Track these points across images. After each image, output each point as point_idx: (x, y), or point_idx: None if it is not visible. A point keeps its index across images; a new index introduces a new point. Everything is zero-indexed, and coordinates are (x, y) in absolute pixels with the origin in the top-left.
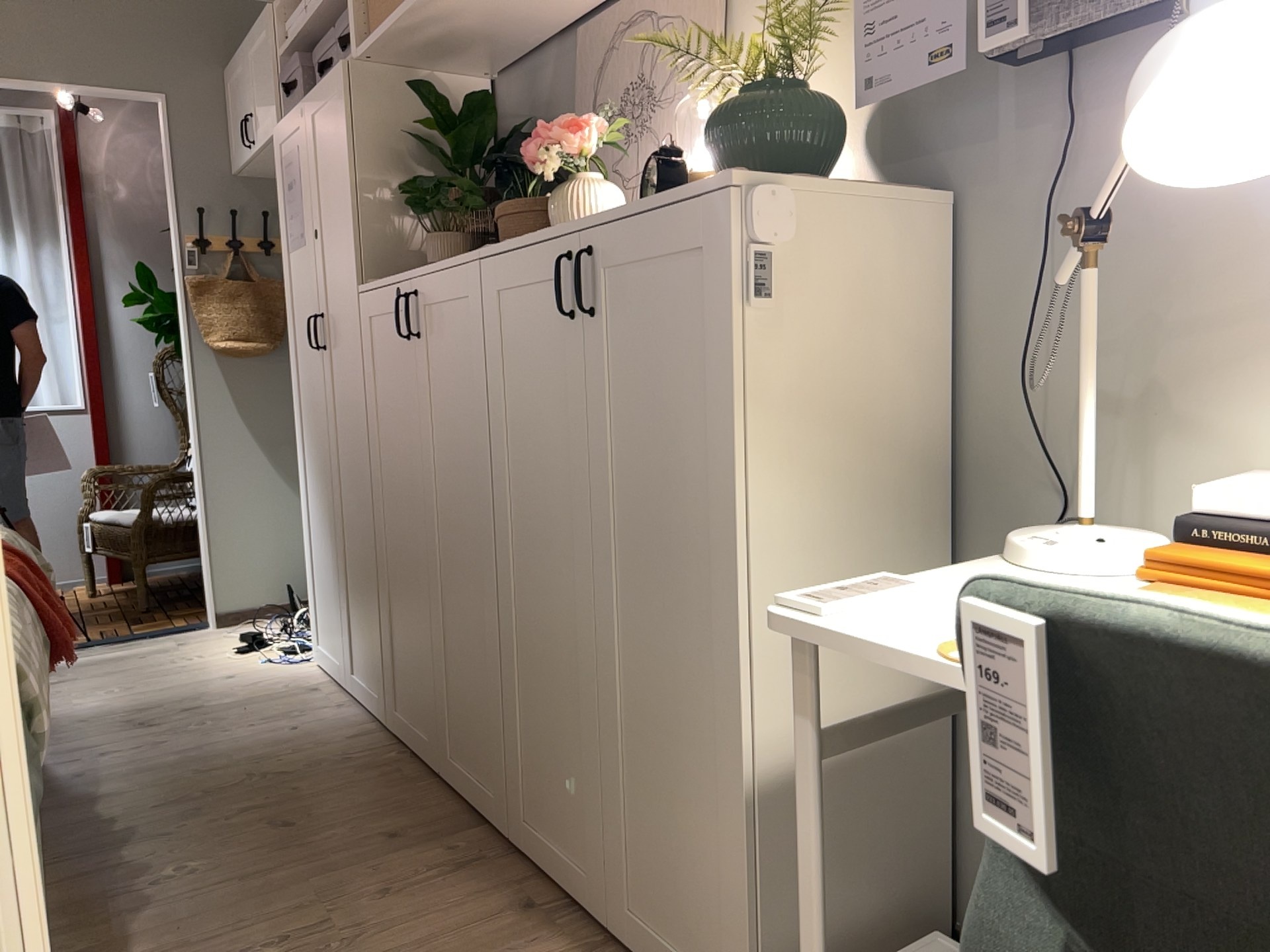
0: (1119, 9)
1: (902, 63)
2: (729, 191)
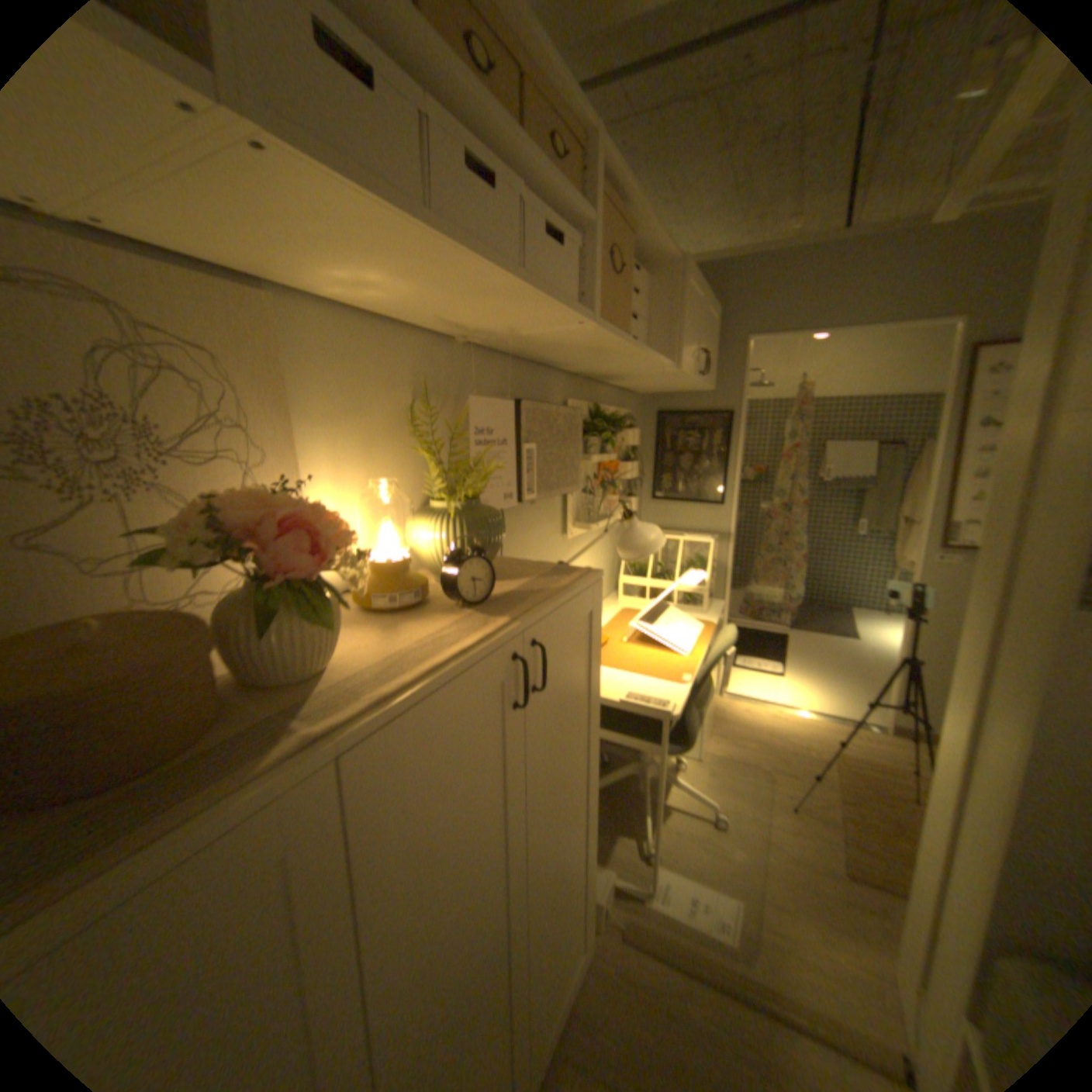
0: (548, 492)
1: (491, 491)
2: (599, 576)
